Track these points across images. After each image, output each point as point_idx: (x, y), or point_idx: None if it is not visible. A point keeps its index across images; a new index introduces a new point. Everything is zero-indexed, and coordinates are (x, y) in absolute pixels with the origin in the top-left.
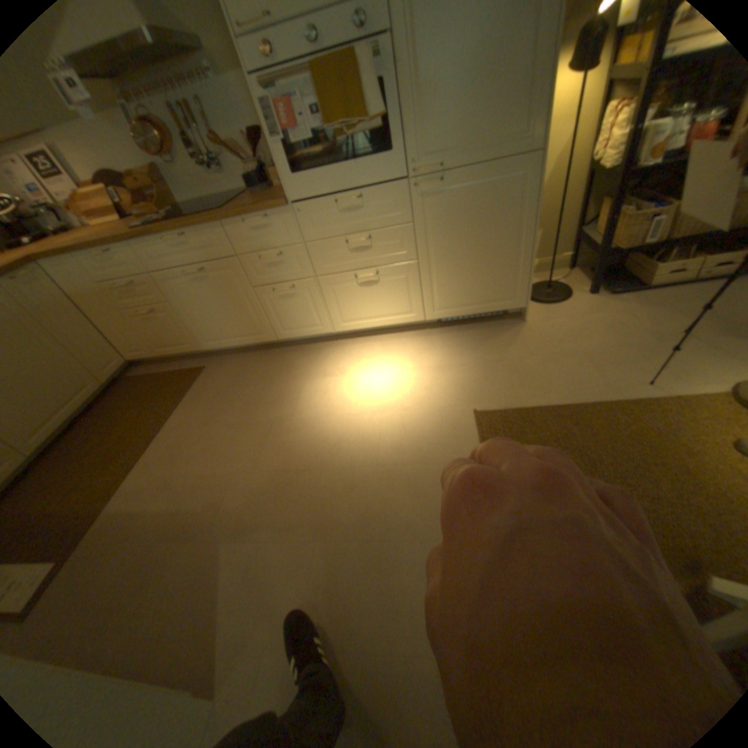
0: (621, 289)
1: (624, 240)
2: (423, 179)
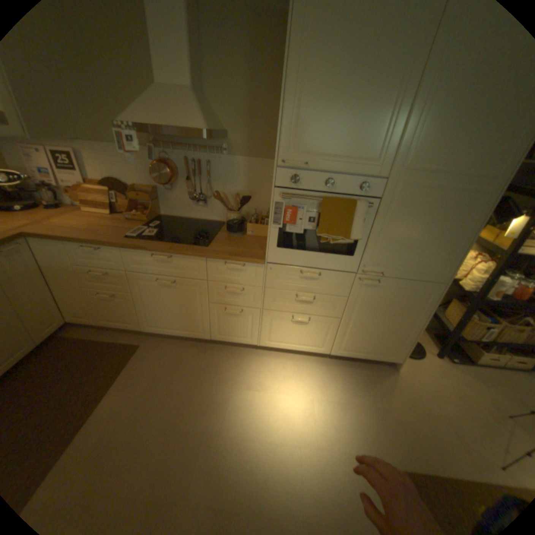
0: (456, 360)
1: (468, 335)
2: (366, 278)
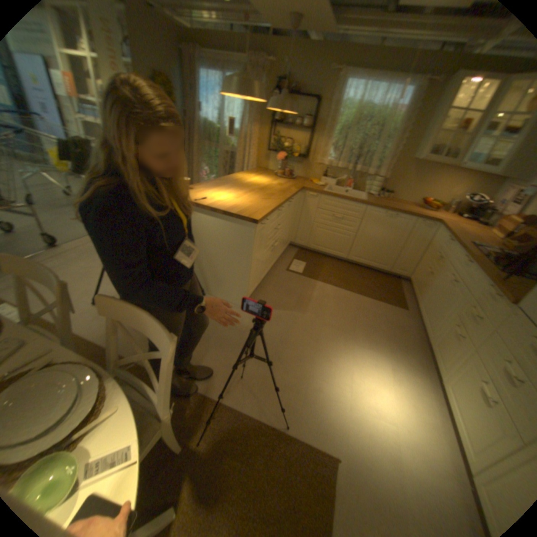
0: None
1: None
2: None
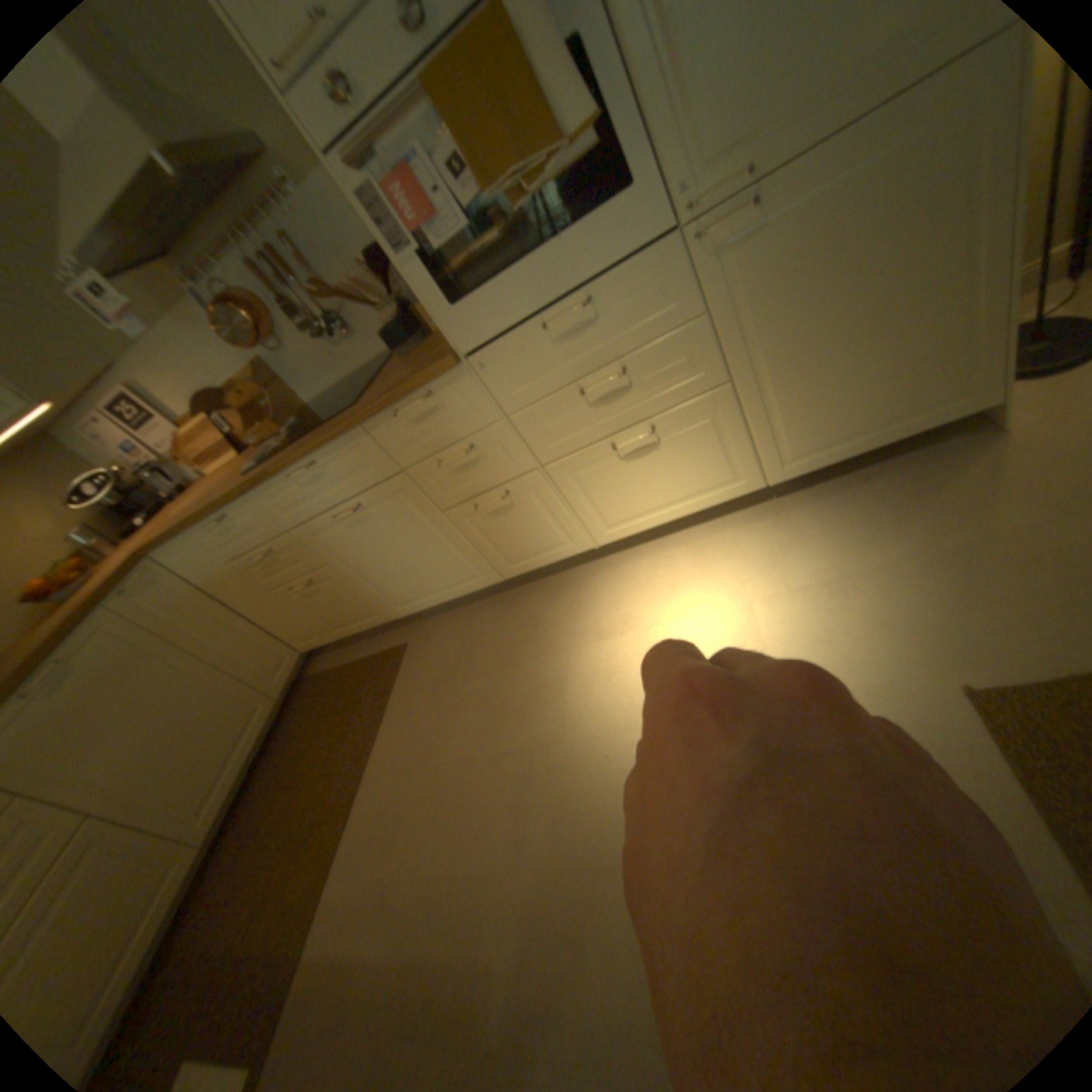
0: None
1: None
2: (715, 220)
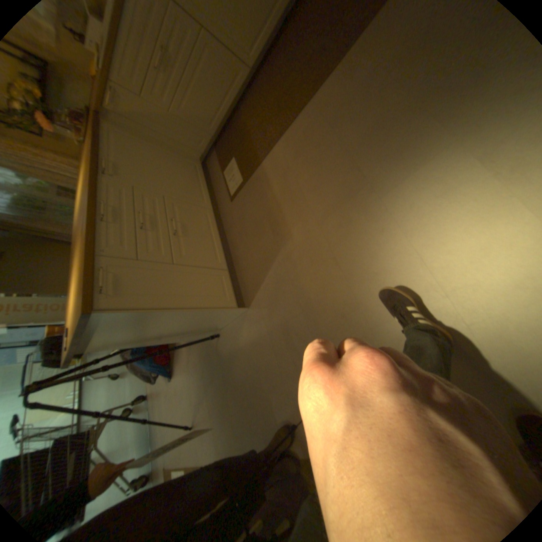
0: None
1: None
2: None
